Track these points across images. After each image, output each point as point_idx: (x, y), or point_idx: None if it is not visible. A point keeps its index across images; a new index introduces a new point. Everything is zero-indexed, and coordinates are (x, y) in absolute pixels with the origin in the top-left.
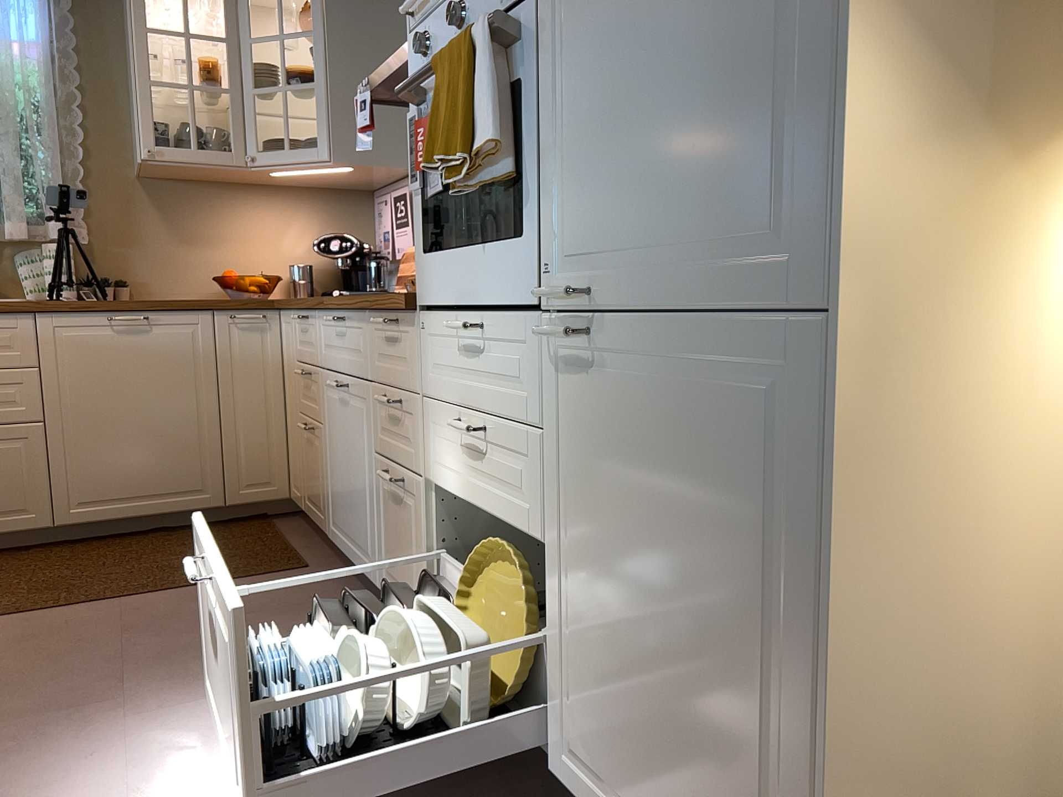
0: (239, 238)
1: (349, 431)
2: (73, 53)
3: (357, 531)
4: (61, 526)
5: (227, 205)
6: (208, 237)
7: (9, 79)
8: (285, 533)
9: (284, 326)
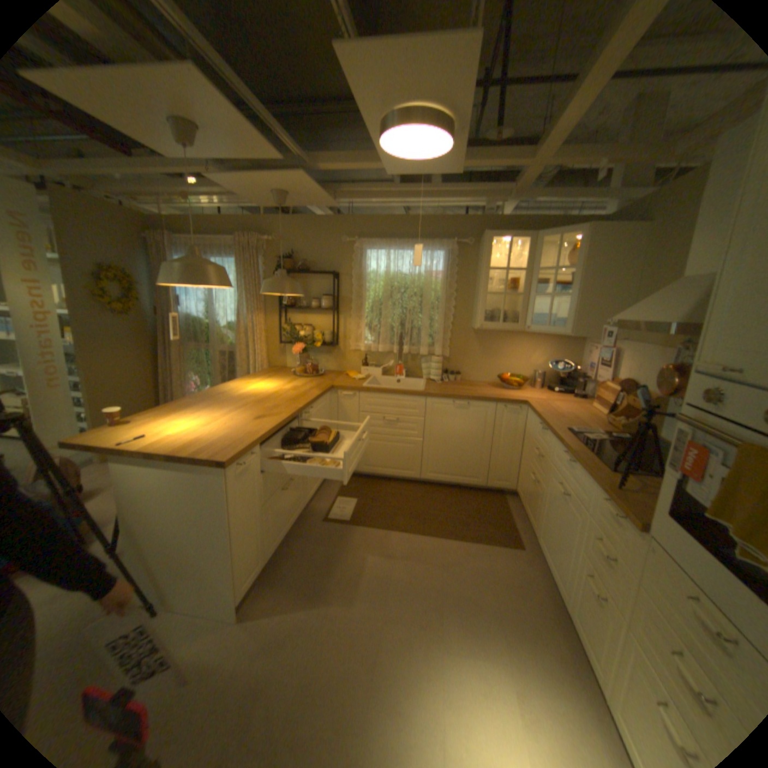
0: (512, 355)
1: (565, 517)
2: (454, 275)
3: (559, 567)
4: (422, 479)
5: (508, 340)
6: (497, 354)
7: (429, 289)
8: (512, 511)
9: (530, 416)
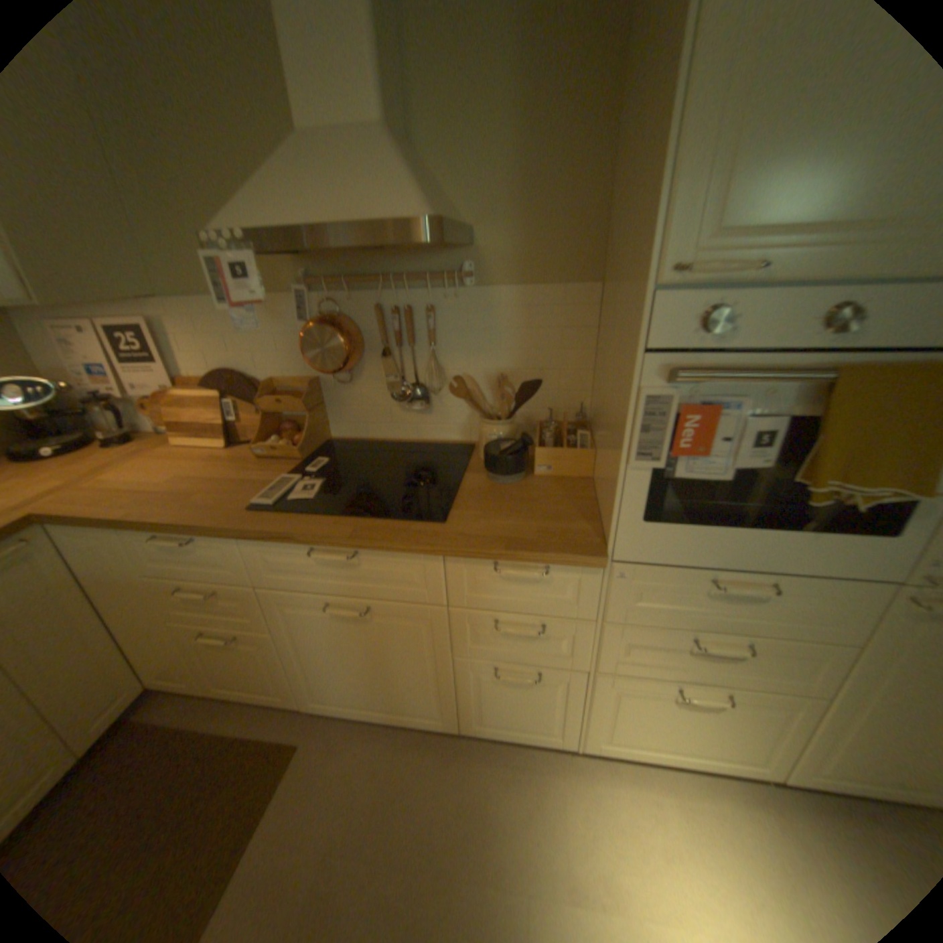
0: None
1: (373, 641)
2: None
3: (398, 704)
4: None
5: None
6: None
7: None
8: (185, 726)
9: (71, 540)
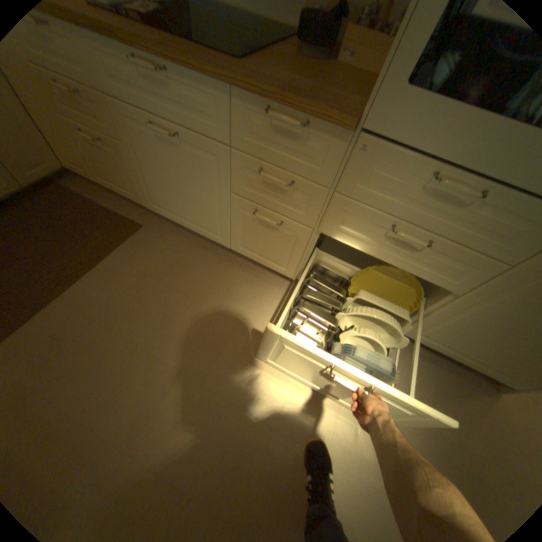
0: None
1: (182, 164)
2: None
3: (197, 218)
4: None
5: None
6: None
7: None
8: (85, 195)
9: None
